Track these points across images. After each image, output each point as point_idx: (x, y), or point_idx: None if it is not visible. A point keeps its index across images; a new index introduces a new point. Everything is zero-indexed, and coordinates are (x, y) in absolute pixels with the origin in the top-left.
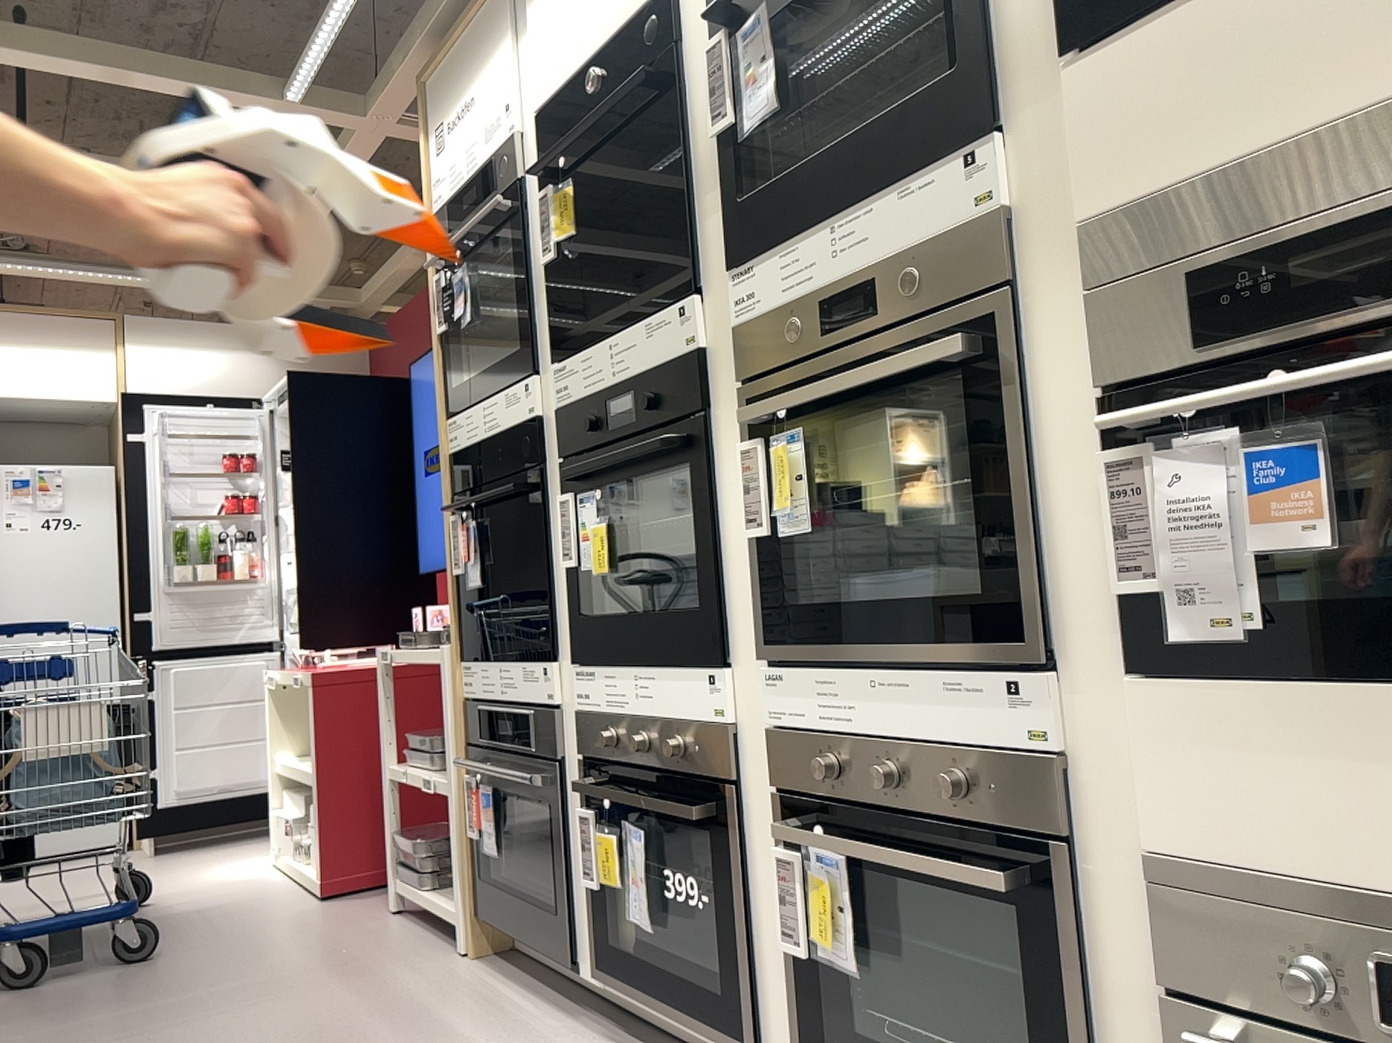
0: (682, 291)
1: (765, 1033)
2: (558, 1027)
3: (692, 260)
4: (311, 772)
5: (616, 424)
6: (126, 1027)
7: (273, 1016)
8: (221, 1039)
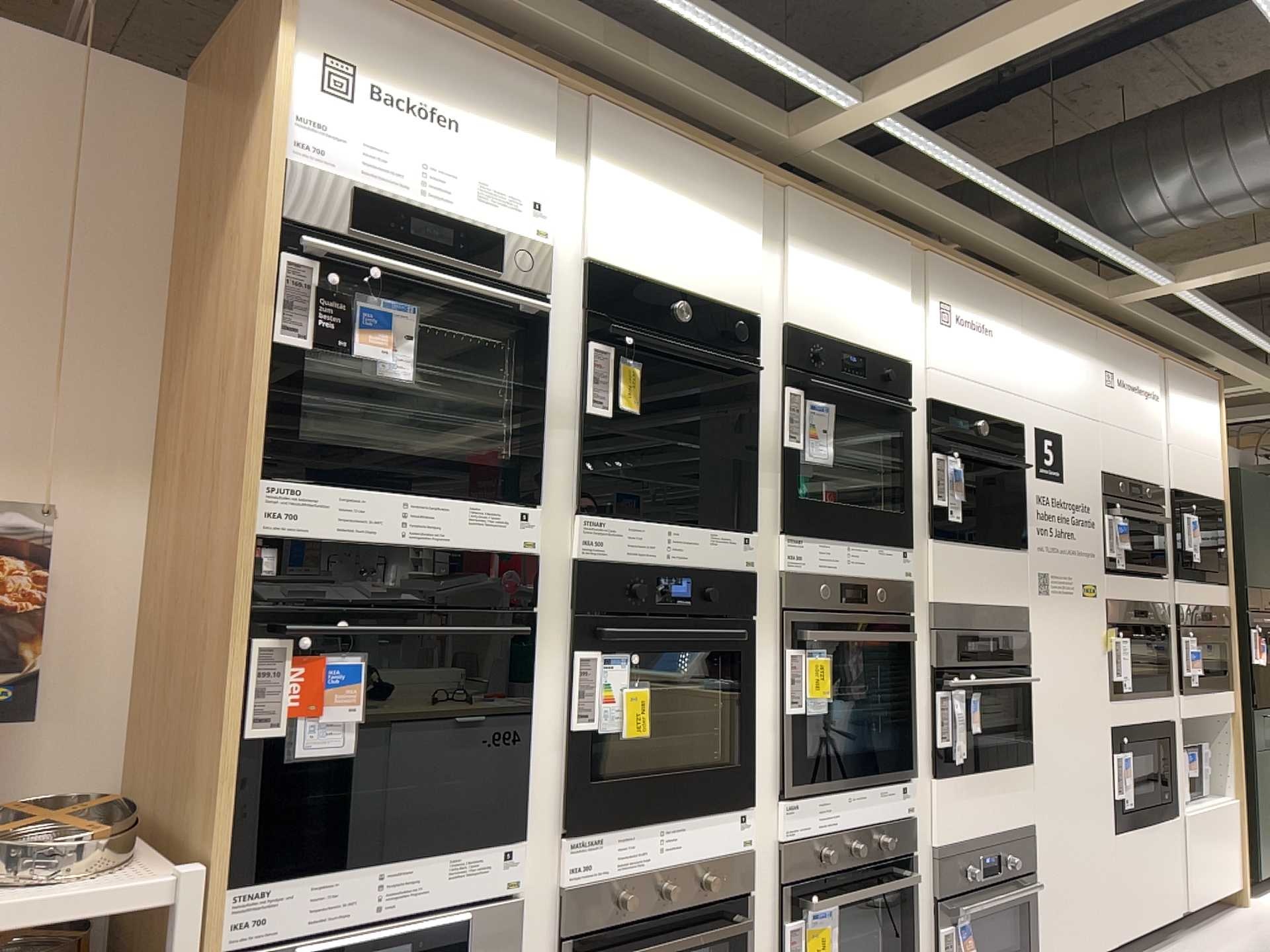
0: (737, 524)
1: None
2: None
3: (746, 507)
4: None
5: (666, 597)
6: None
7: None
8: None
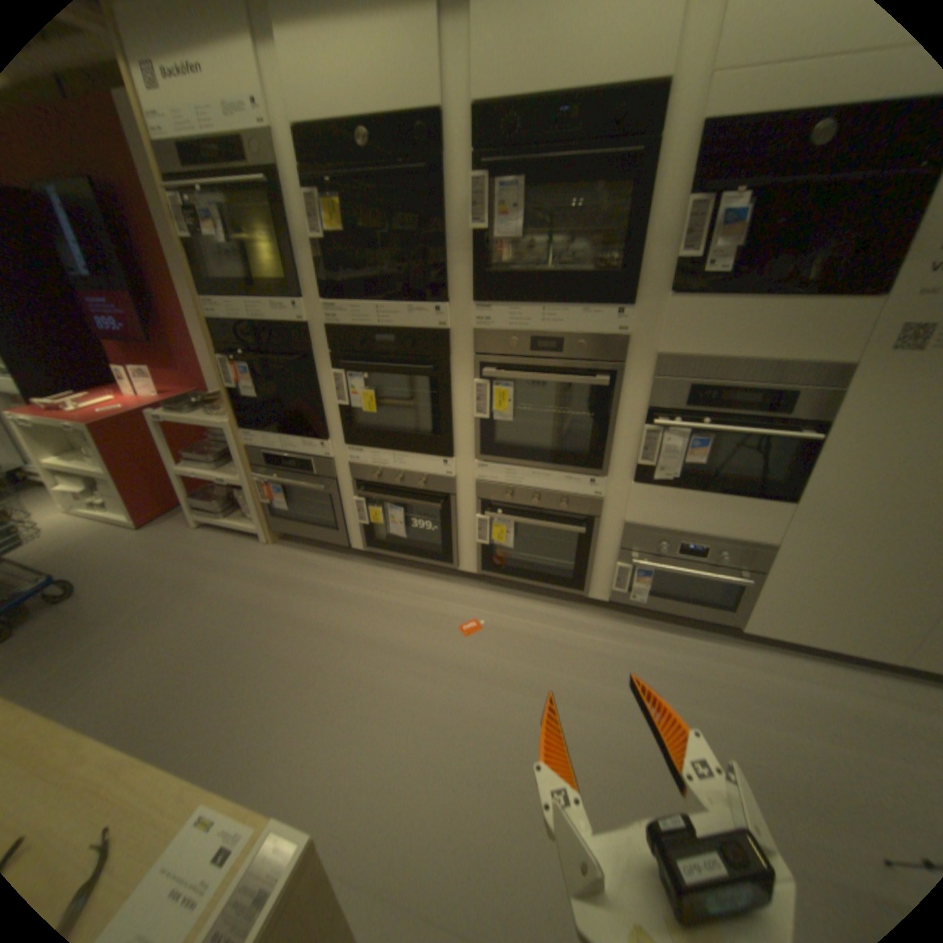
0: (435, 300)
1: (457, 560)
2: (347, 568)
3: (444, 286)
4: (95, 474)
5: (381, 349)
6: (122, 639)
7: (205, 605)
8: (193, 625)
